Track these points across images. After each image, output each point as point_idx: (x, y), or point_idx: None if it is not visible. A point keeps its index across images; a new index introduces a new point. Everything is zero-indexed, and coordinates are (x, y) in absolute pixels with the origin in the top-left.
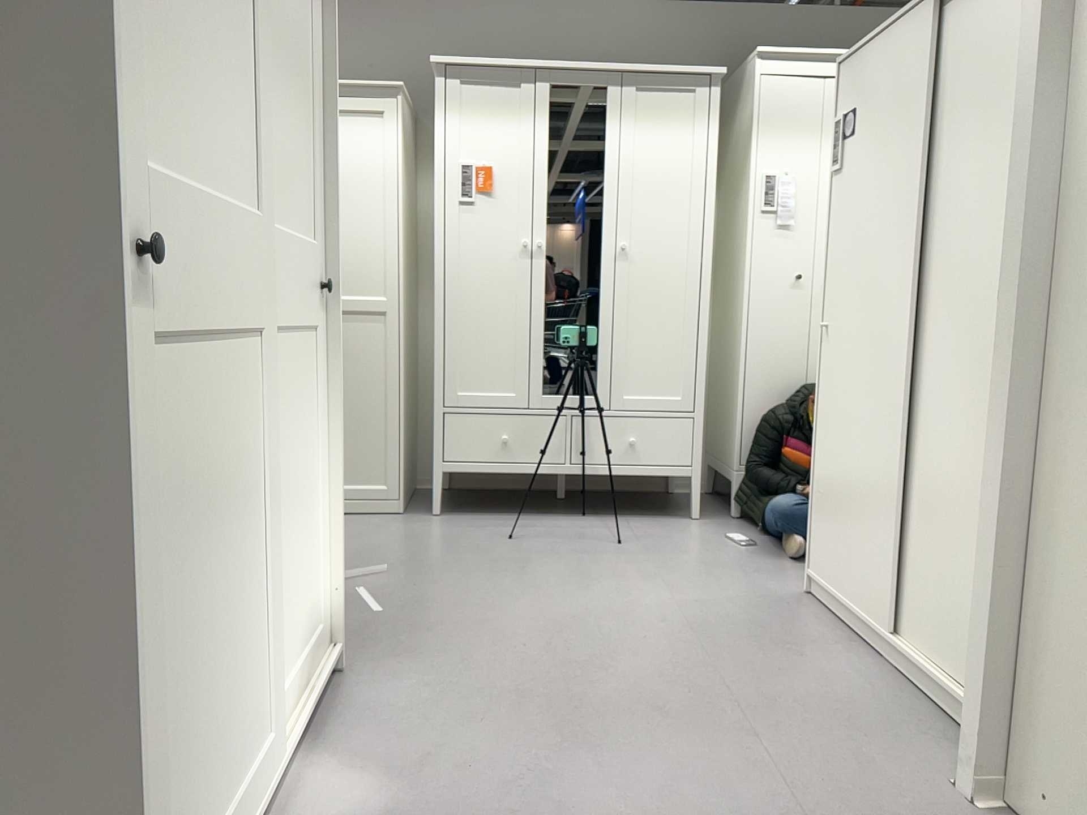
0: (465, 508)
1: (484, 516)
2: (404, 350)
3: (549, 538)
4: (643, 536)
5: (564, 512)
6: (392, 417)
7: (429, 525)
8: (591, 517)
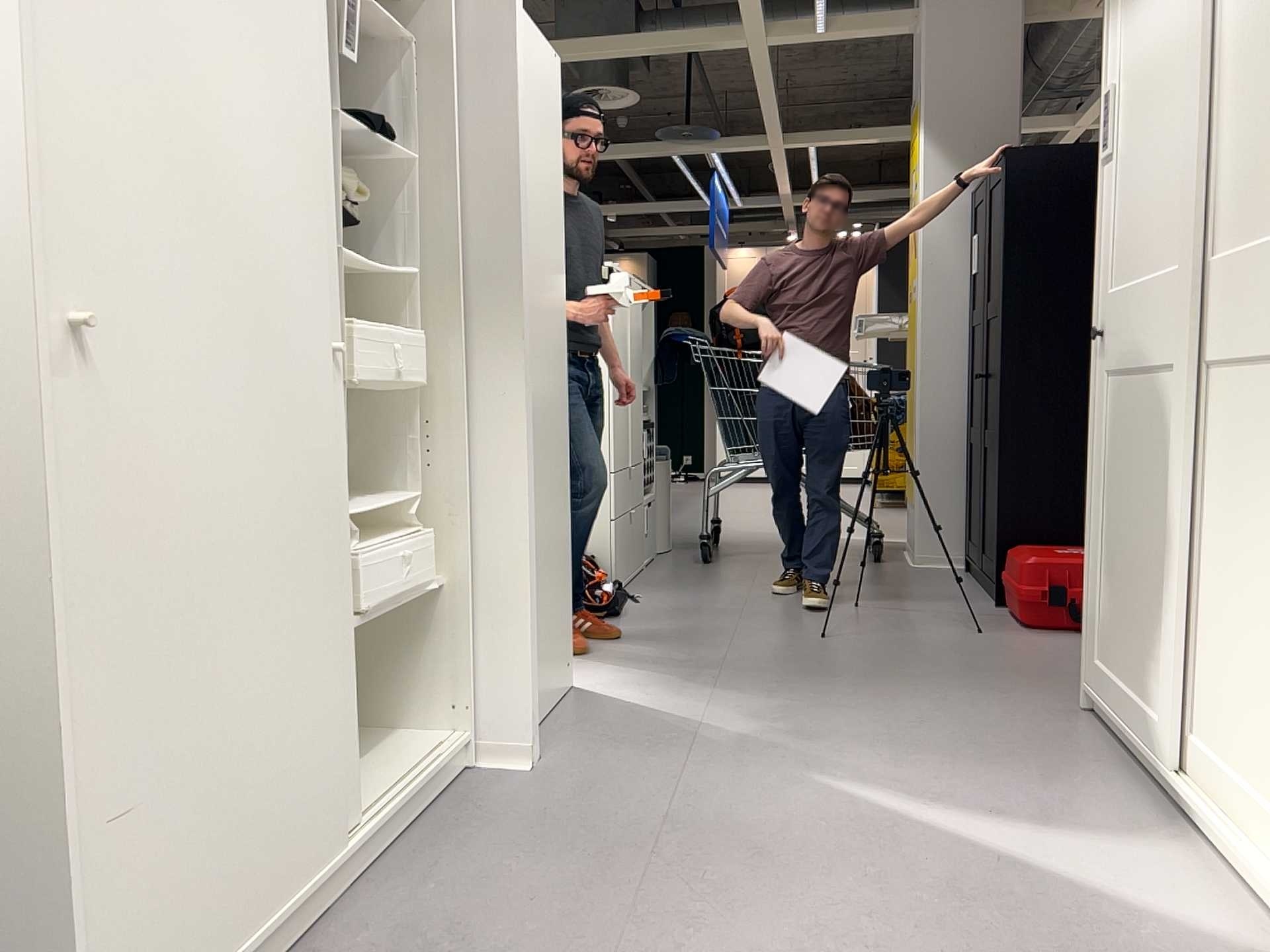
0: None
1: None
2: None
3: None
4: None
5: None
6: None
7: None
8: None
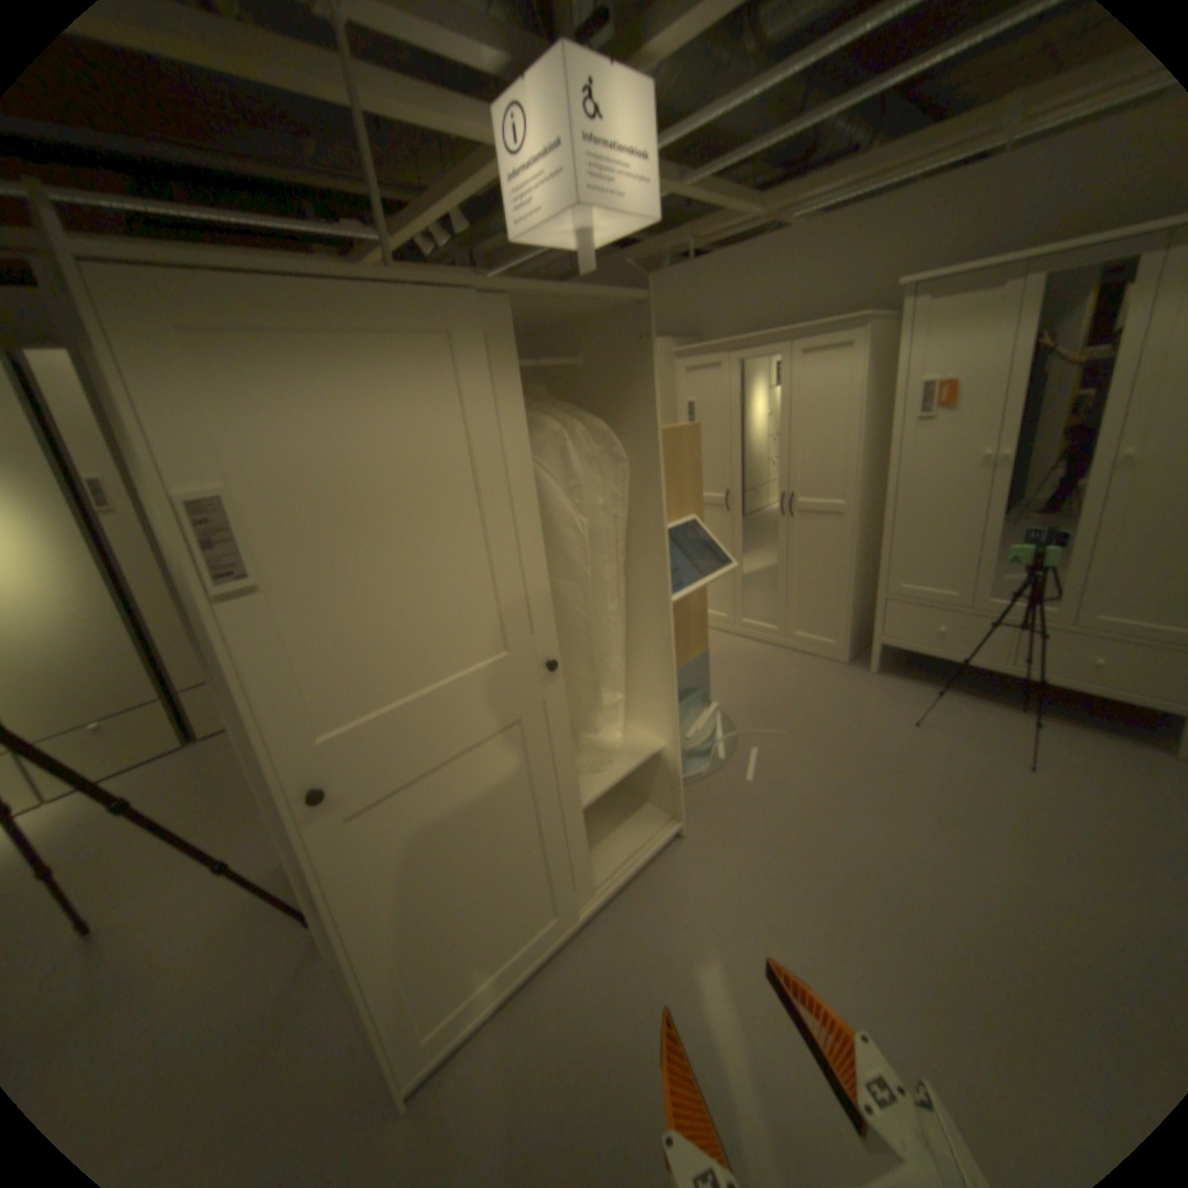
0: (906, 669)
1: (916, 685)
2: (858, 542)
3: (959, 735)
4: (1075, 766)
5: (1005, 699)
6: (843, 594)
7: (858, 684)
8: (1030, 716)
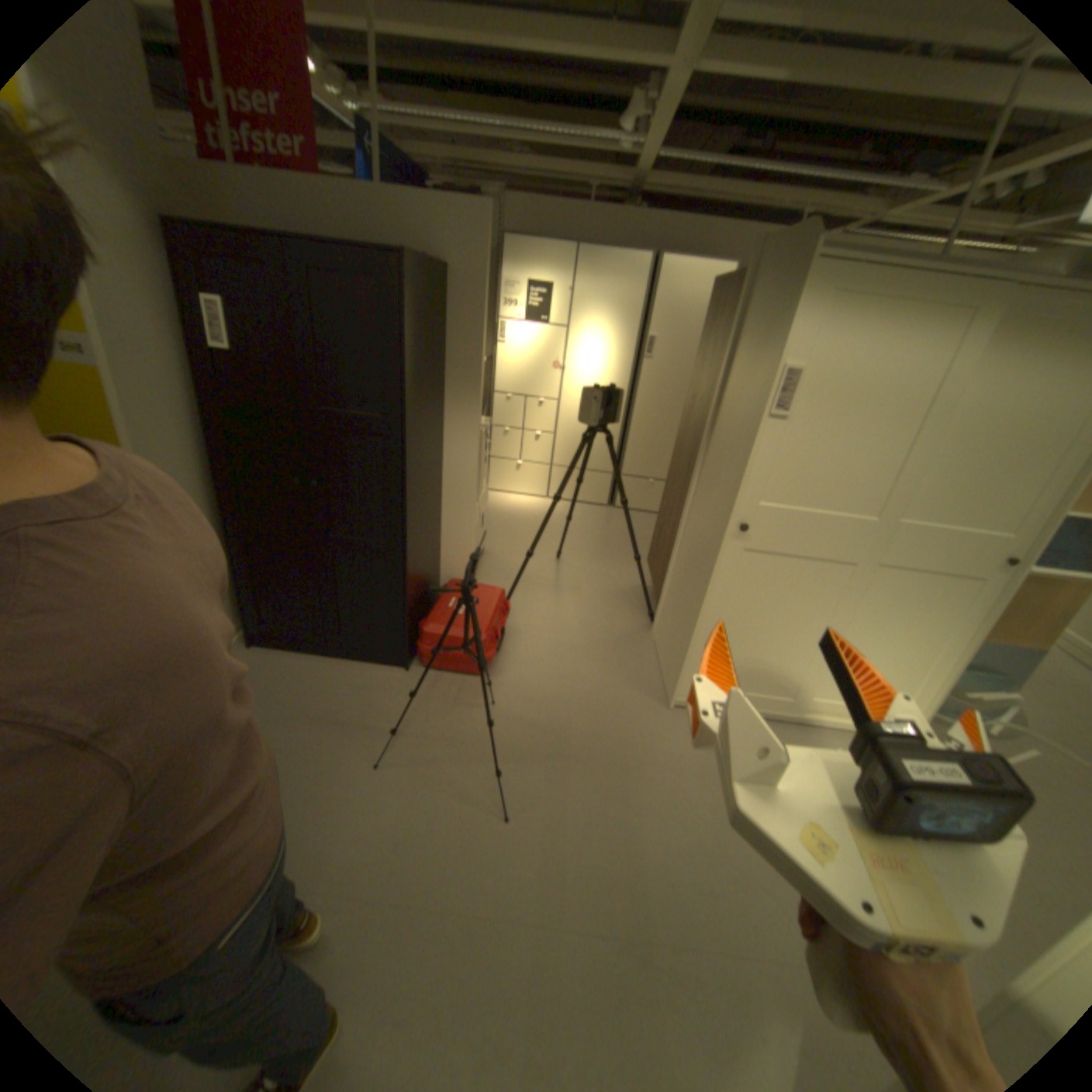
0: None
1: None
2: None
3: None
4: None
5: None
6: None
7: None
8: None
